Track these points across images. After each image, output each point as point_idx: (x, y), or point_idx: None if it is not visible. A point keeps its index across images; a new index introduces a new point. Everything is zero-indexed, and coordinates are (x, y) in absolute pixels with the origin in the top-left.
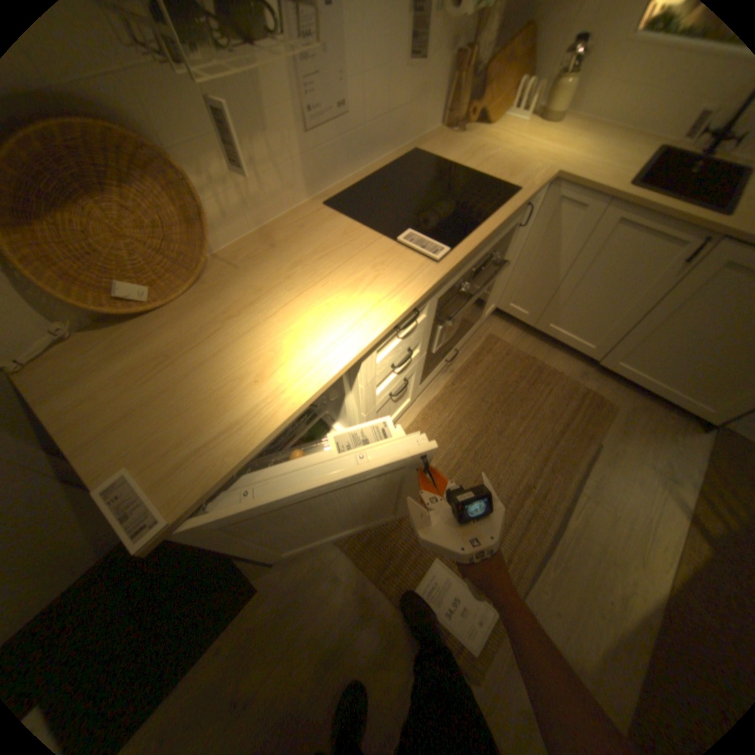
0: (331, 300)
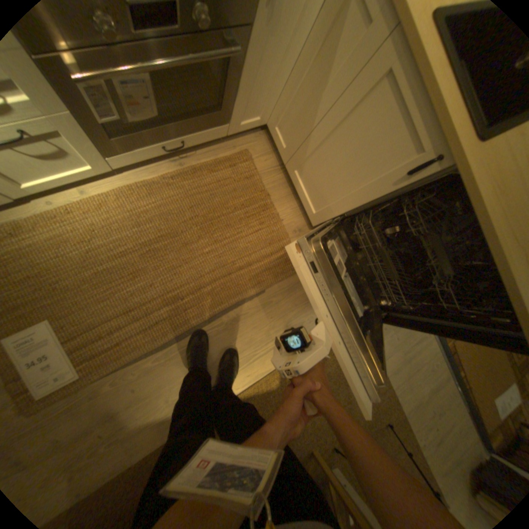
0: None
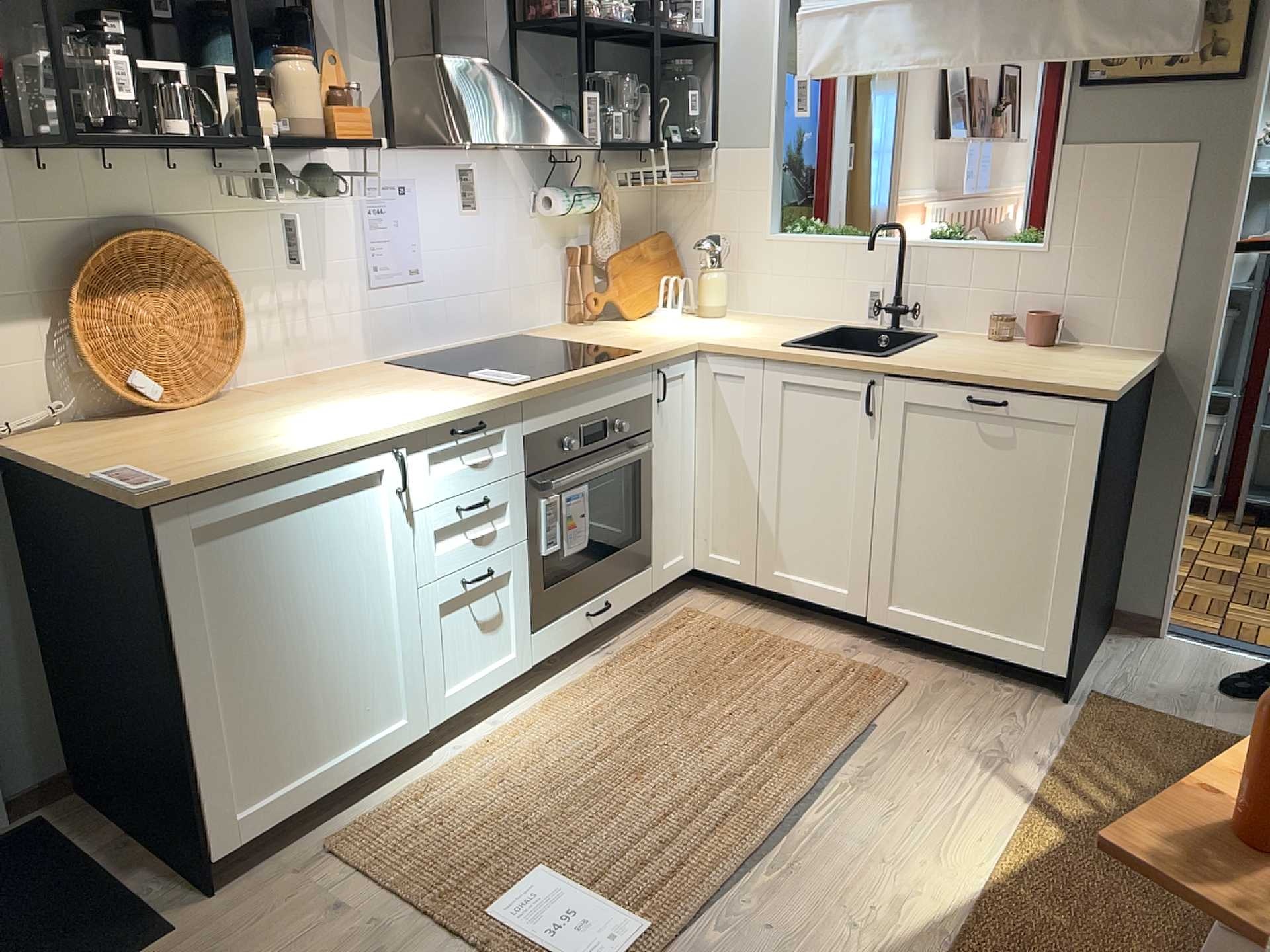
0: (374, 405)
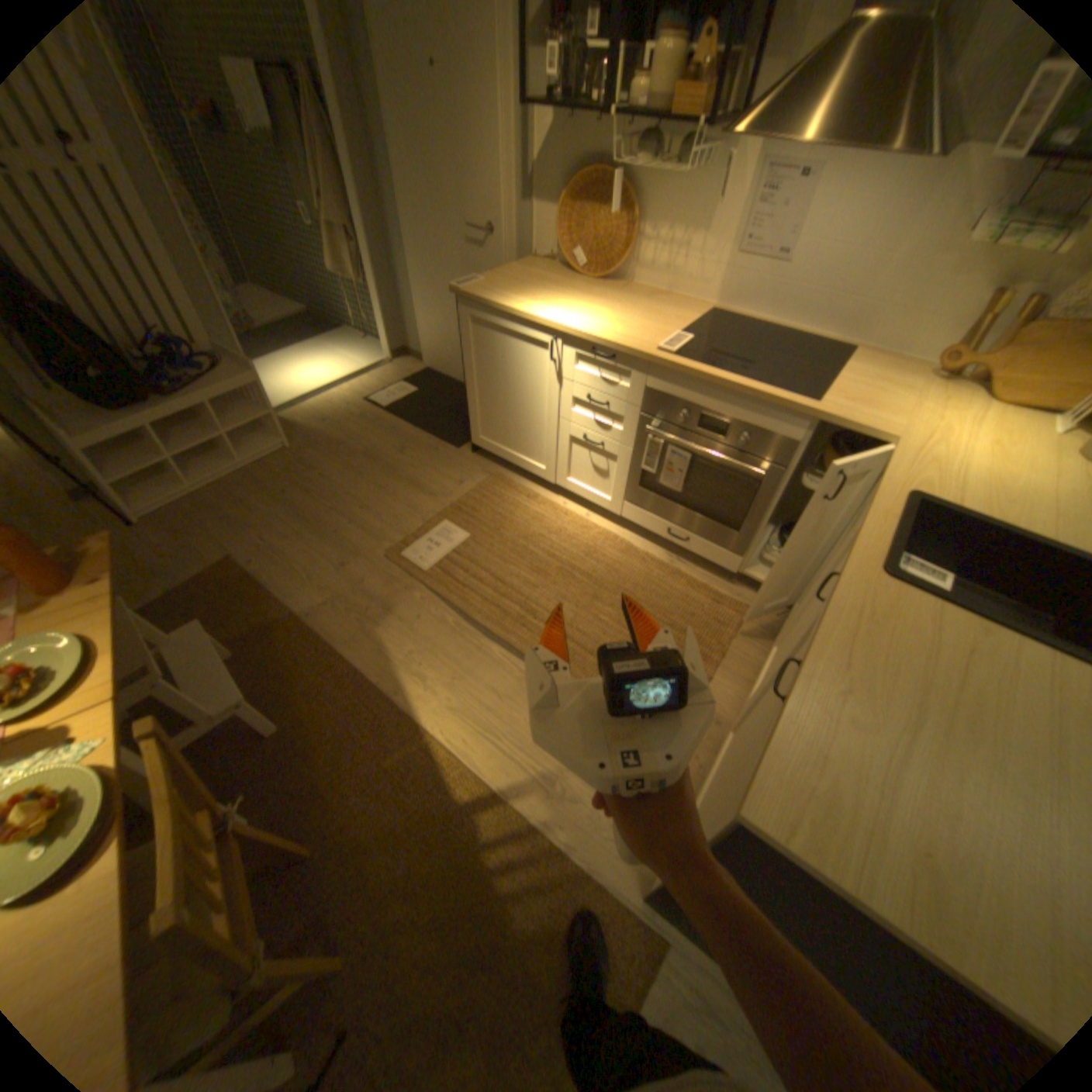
0: (598, 315)
